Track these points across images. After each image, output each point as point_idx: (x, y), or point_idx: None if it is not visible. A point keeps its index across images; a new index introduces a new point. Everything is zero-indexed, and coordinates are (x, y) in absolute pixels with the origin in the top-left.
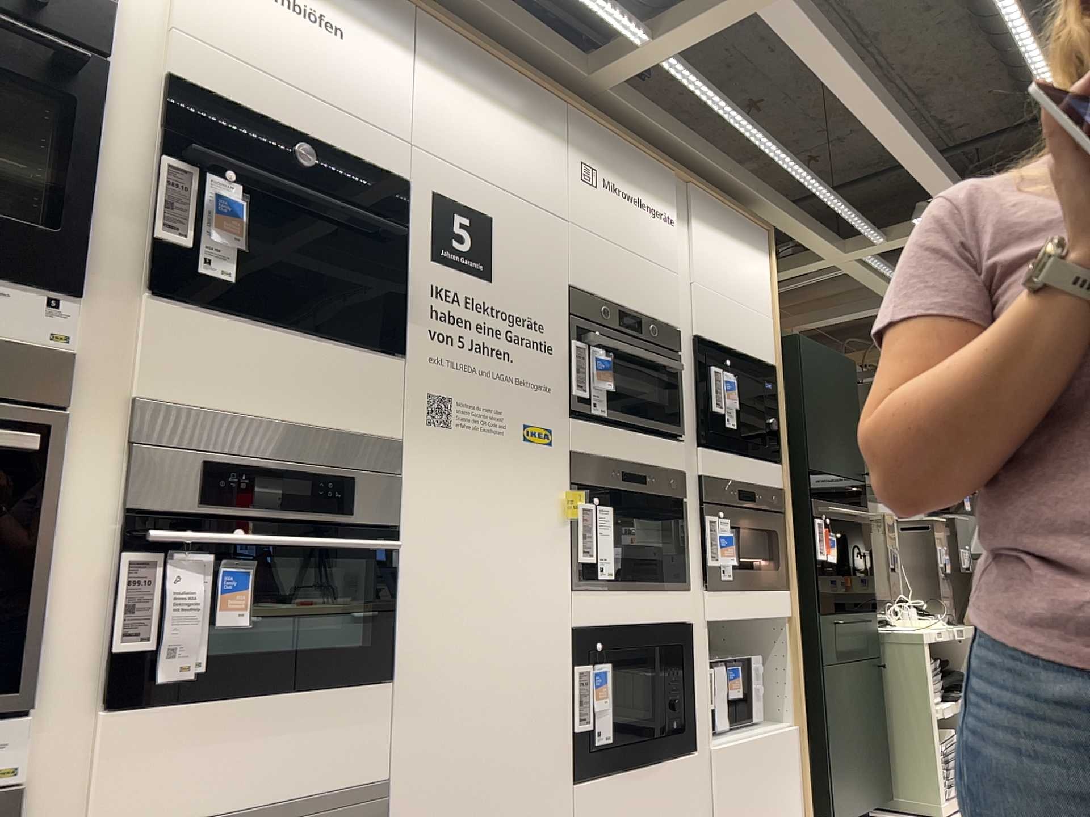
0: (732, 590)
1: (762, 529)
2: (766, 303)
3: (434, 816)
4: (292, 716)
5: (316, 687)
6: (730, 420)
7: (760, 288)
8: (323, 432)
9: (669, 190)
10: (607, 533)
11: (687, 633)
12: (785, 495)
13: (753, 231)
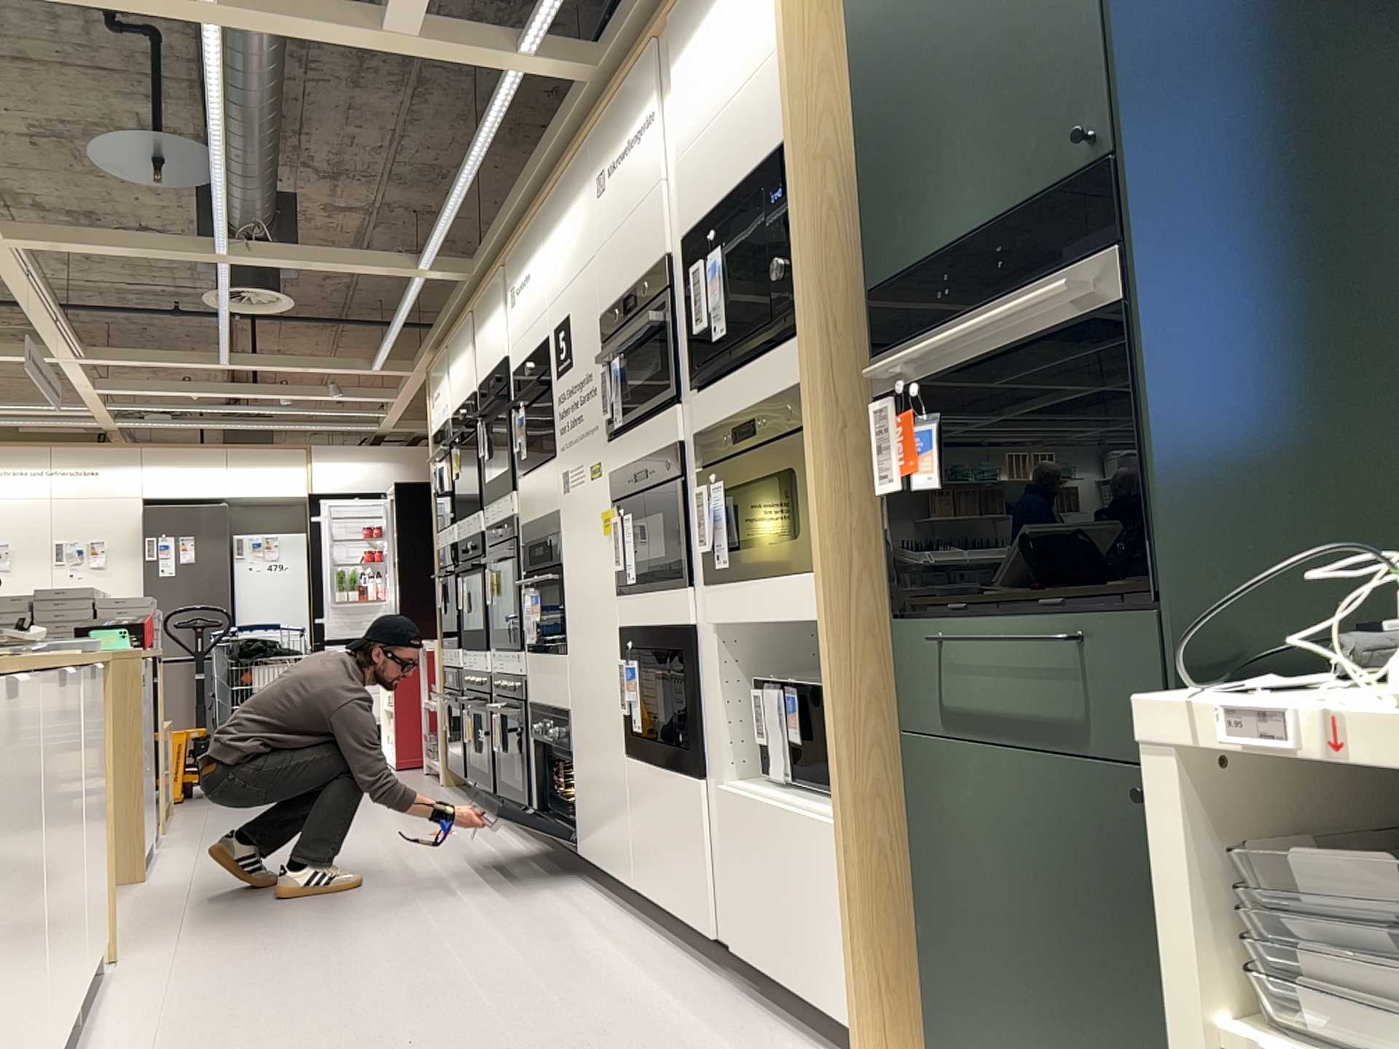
0: (735, 583)
1: (775, 474)
2: (776, 21)
3: (581, 741)
4: (549, 667)
5: (552, 654)
6: (721, 323)
7: (764, 10)
8: (556, 514)
9: (650, 73)
10: (629, 539)
11: (686, 641)
12: (813, 389)
13: None
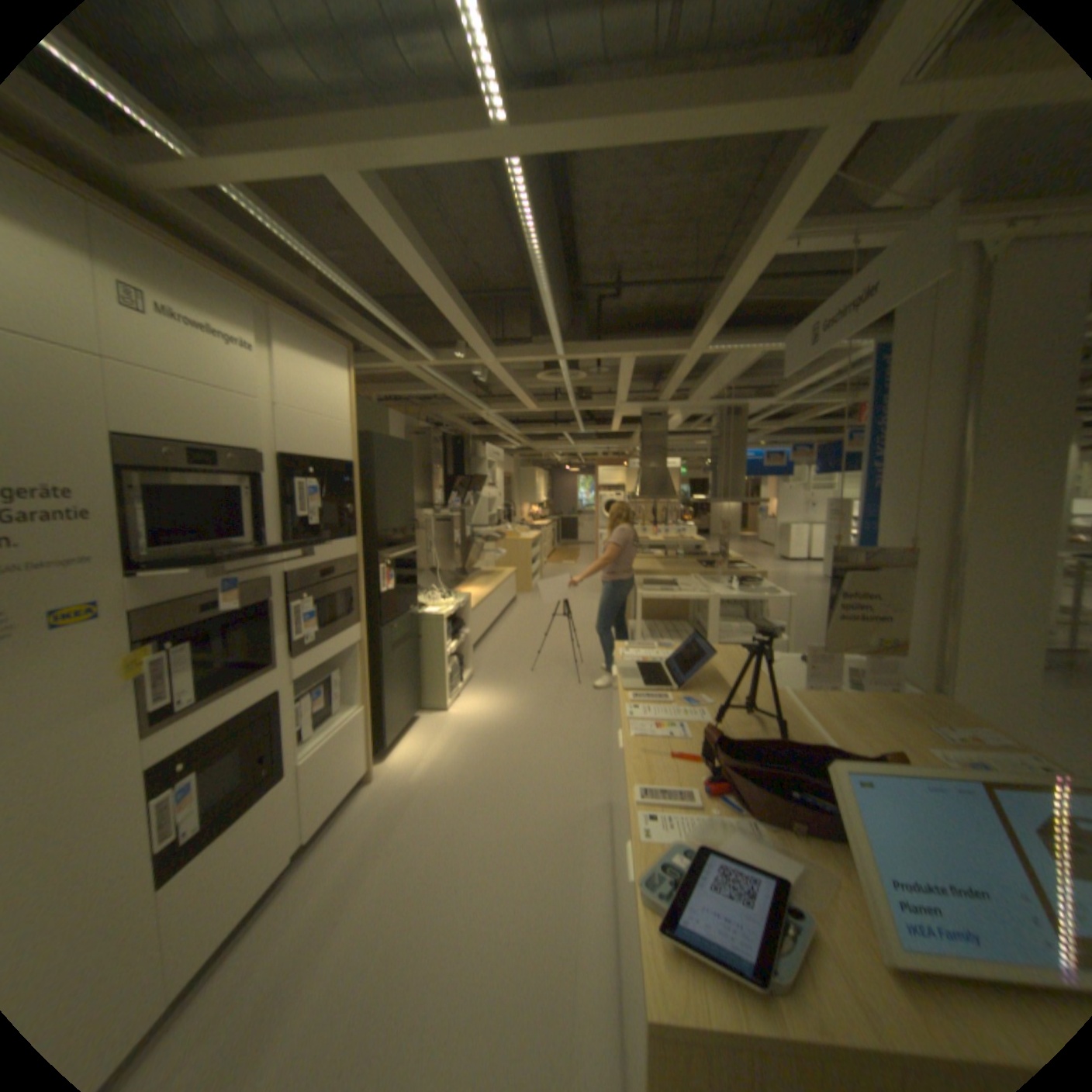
0: (313, 646)
1: (339, 590)
2: (346, 411)
3: None
4: None
5: None
6: (313, 517)
7: (341, 399)
8: None
9: (246, 312)
10: (181, 667)
11: (272, 702)
12: (358, 558)
13: (336, 348)
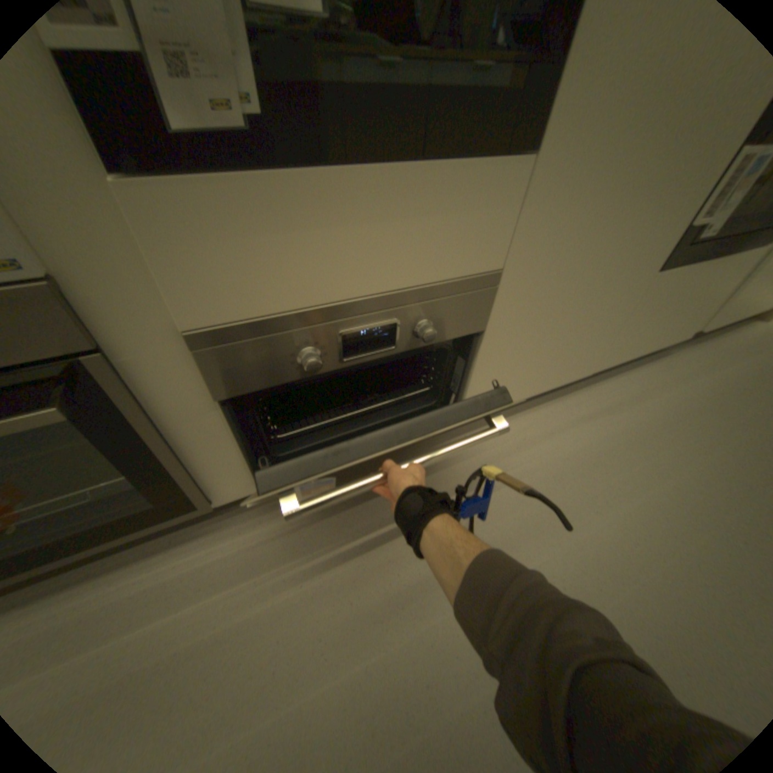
0: None
1: None
2: None
3: (536, 297)
4: (405, 190)
5: (440, 148)
6: None
7: None
8: None
9: None
10: None
11: None
12: None
13: None
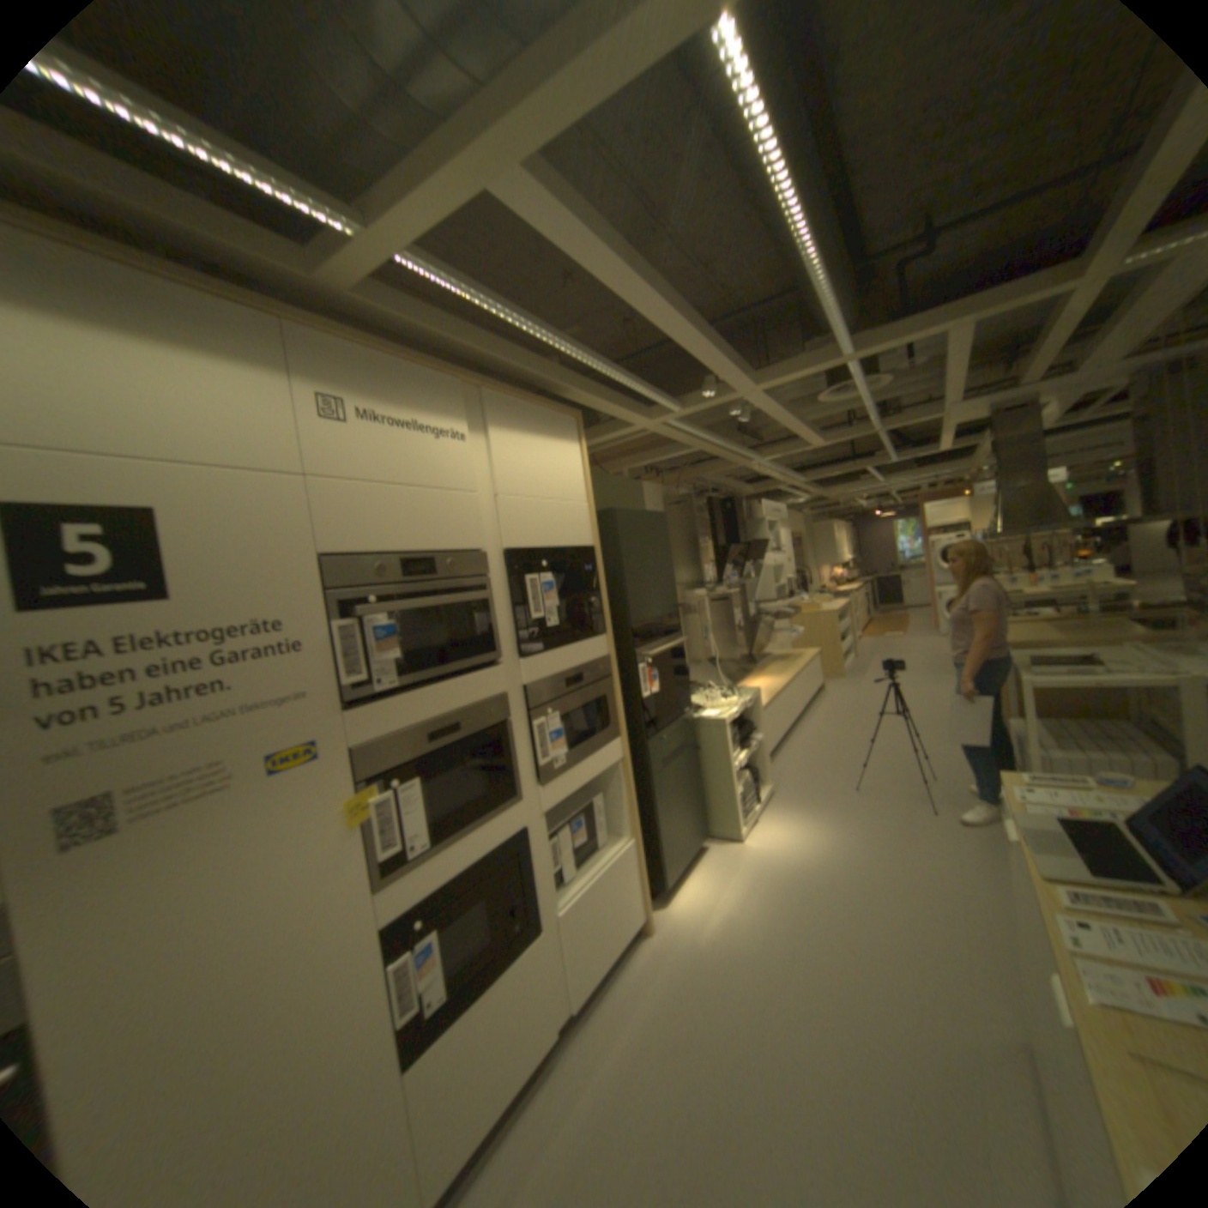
0: (567, 771)
1: (592, 701)
2: (582, 489)
3: None
4: None
5: None
6: (553, 618)
7: (575, 477)
8: None
9: (457, 400)
10: (415, 807)
11: (522, 842)
12: (612, 660)
13: (564, 421)
